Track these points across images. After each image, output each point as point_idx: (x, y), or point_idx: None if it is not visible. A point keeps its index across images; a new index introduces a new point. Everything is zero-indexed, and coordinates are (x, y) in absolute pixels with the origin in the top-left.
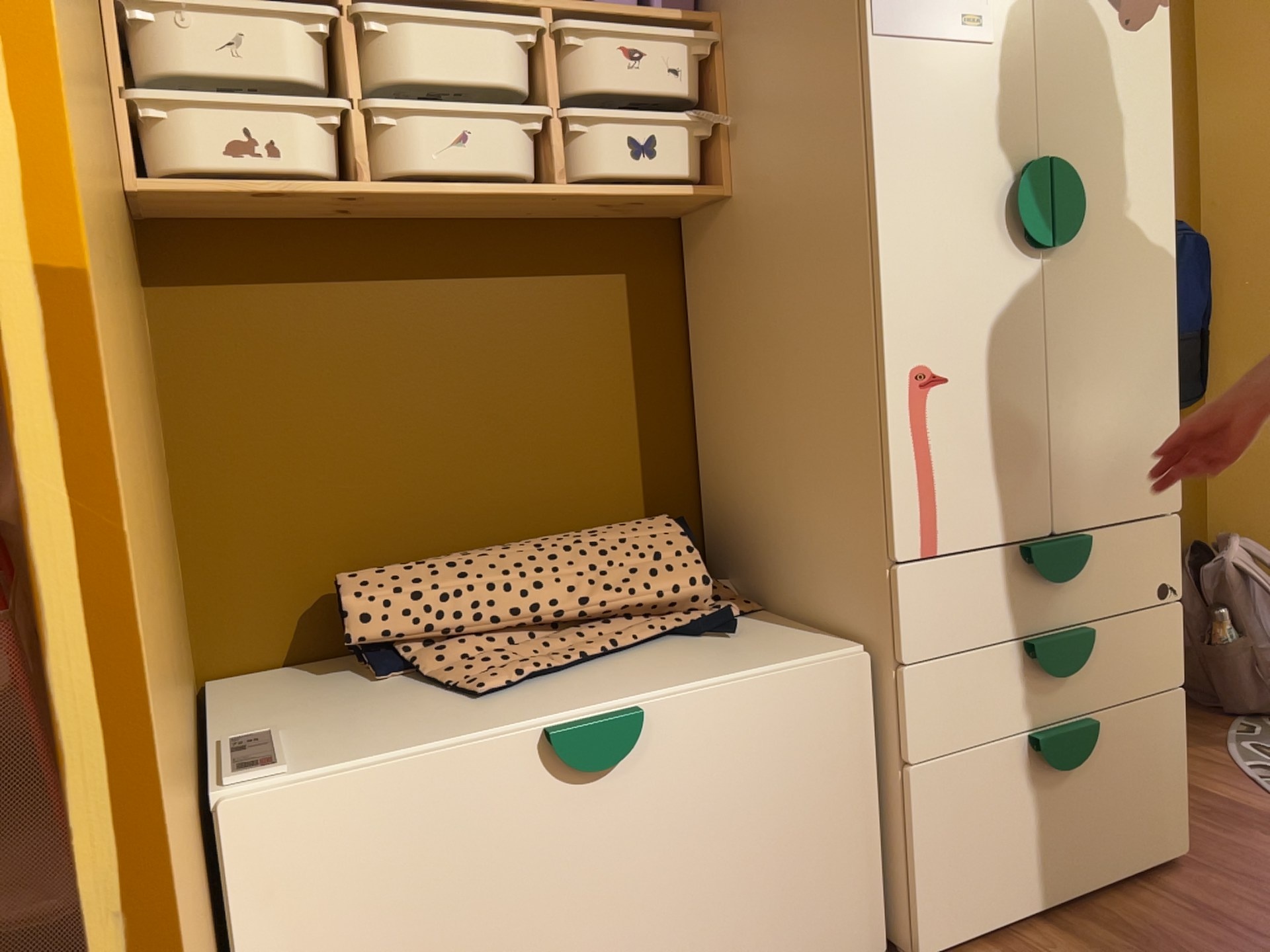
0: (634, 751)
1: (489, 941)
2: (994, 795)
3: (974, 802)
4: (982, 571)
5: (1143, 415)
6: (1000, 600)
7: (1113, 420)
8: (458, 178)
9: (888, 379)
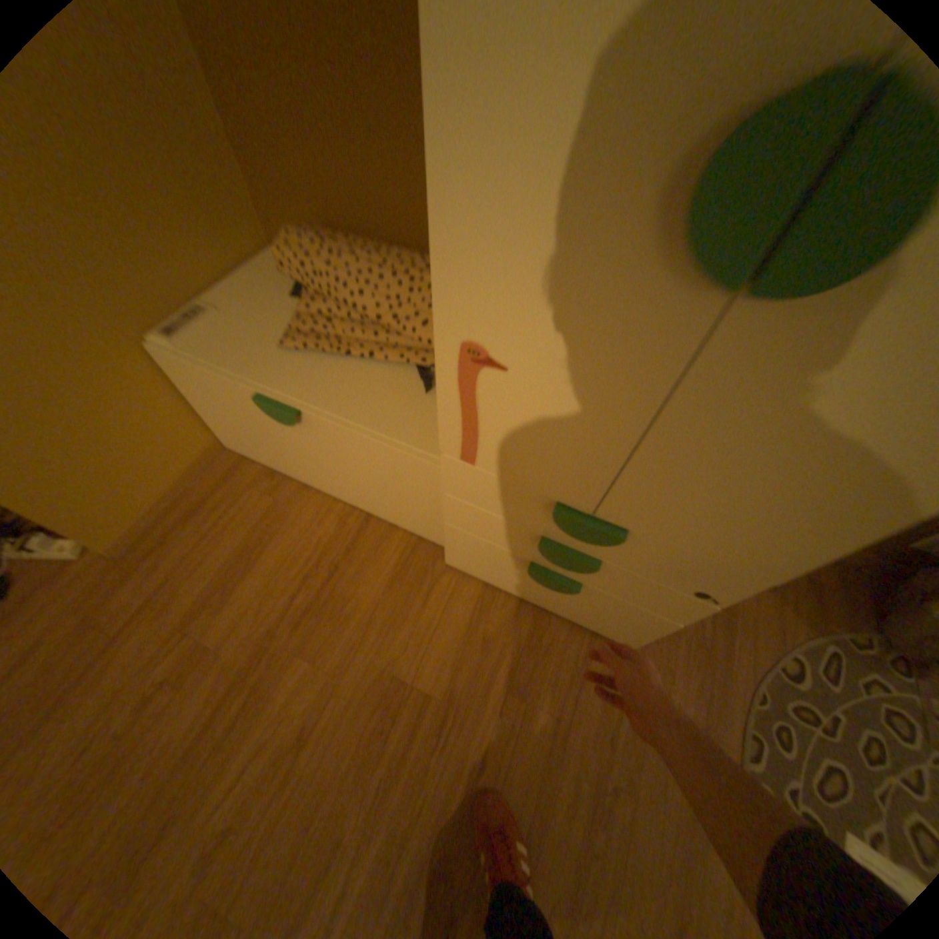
0: (304, 423)
1: (266, 439)
2: (496, 558)
3: (483, 552)
4: (513, 491)
5: (785, 518)
6: (525, 510)
7: (730, 498)
8: None
9: (440, 334)
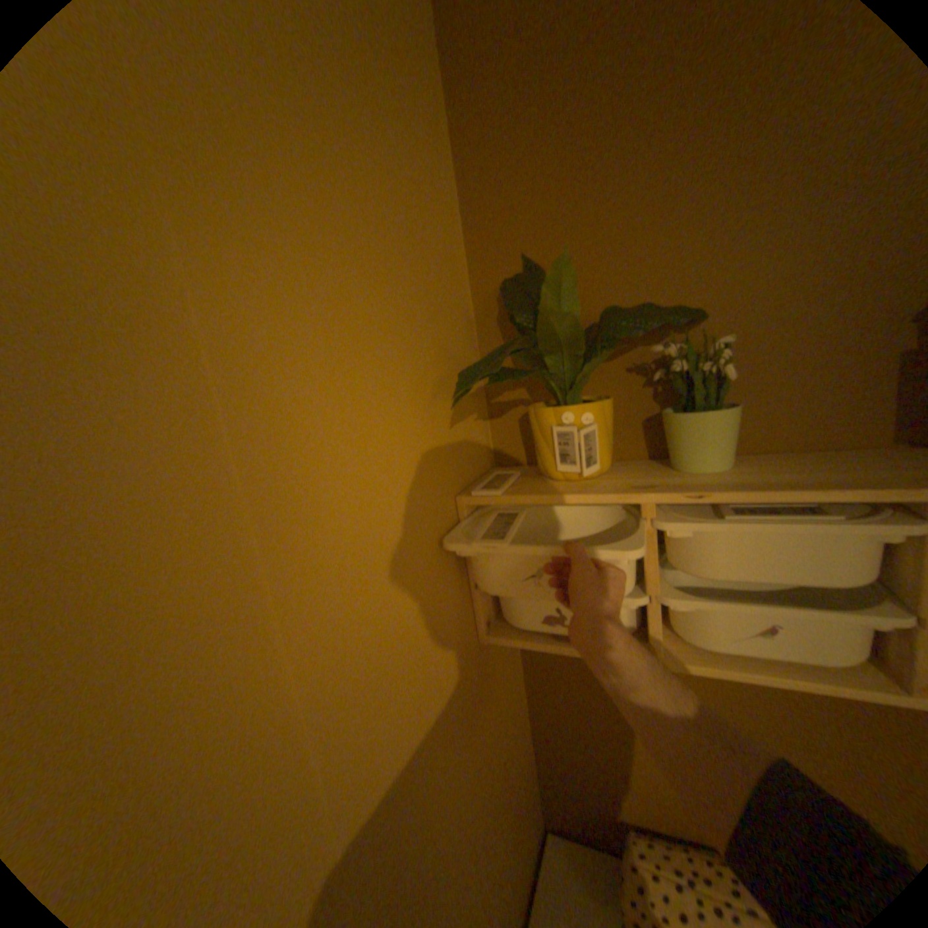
0: None
1: None
2: None
3: None
4: None
5: None
6: None
7: None
8: (759, 667)
9: None
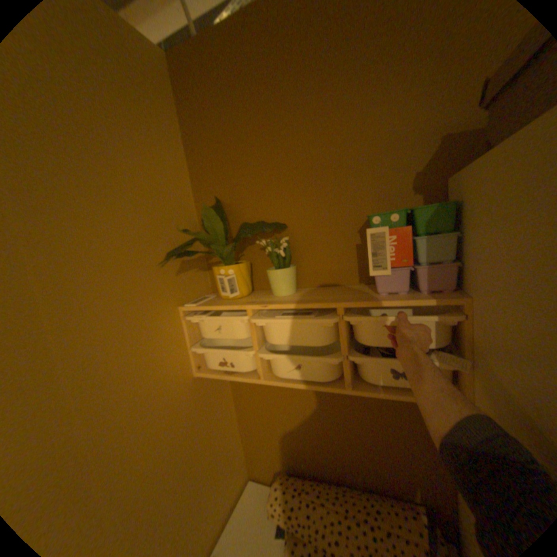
0: None
1: None
2: None
3: None
4: None
5: None
6: None
7: None
8: (297, 380)
9: None
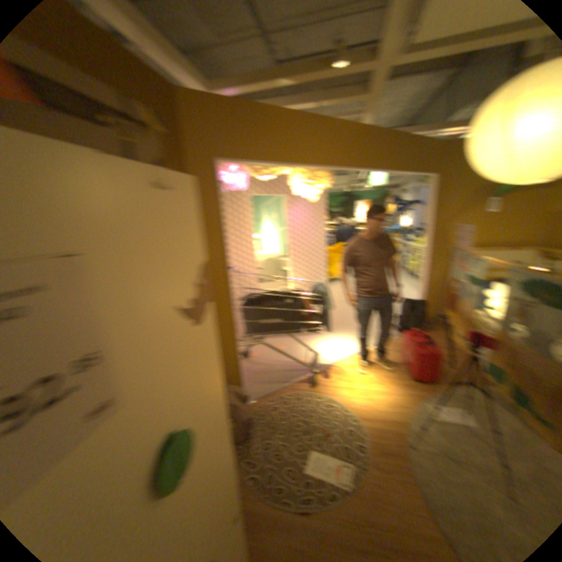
0: None
1: None
2: None
3: None
4: None
5: (224, 476)
6: None
7: (215, 496)
8: None
9: None
